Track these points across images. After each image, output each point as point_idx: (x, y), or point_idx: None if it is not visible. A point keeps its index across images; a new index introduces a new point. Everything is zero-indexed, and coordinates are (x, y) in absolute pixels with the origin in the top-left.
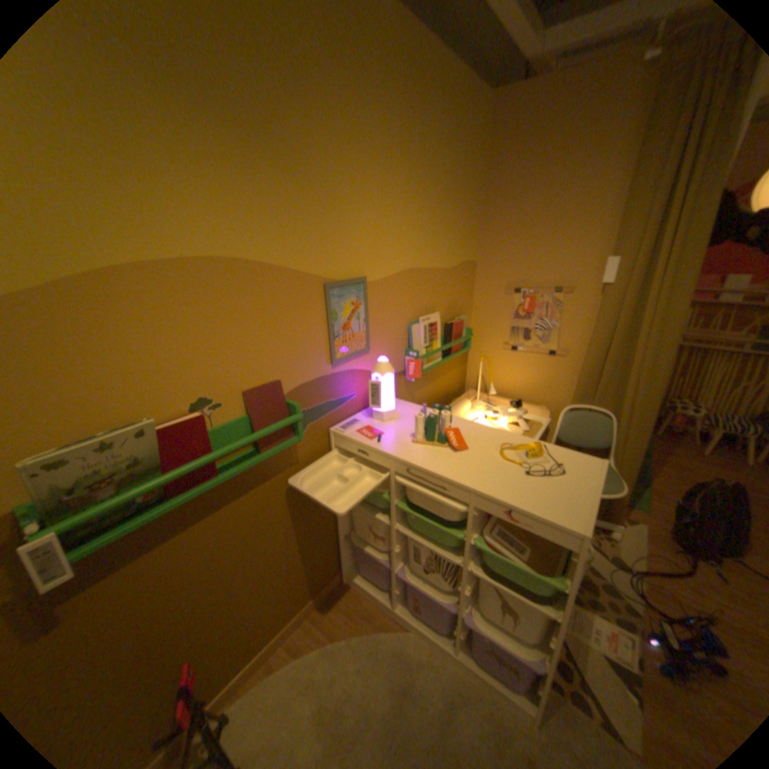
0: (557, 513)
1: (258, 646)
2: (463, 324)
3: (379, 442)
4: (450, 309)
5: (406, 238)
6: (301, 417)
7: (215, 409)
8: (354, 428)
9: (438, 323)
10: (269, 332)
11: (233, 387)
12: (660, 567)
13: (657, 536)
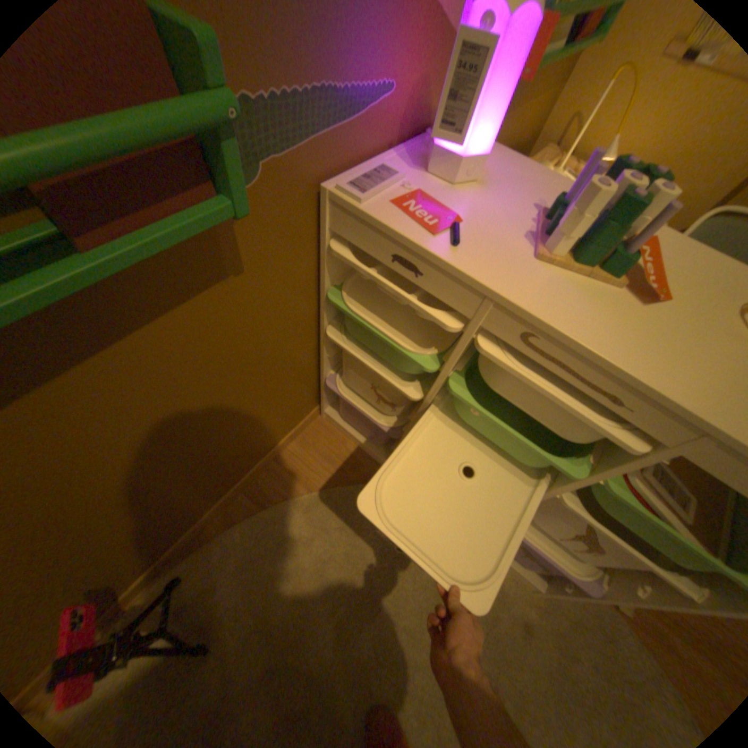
0: None
1: (209, 504)
2: None
3: (456, 244)
4: None
5: None
6: (230, 109)
7: None
8: (385, 193)
9: None
10: None
11: None
12: None
13: None
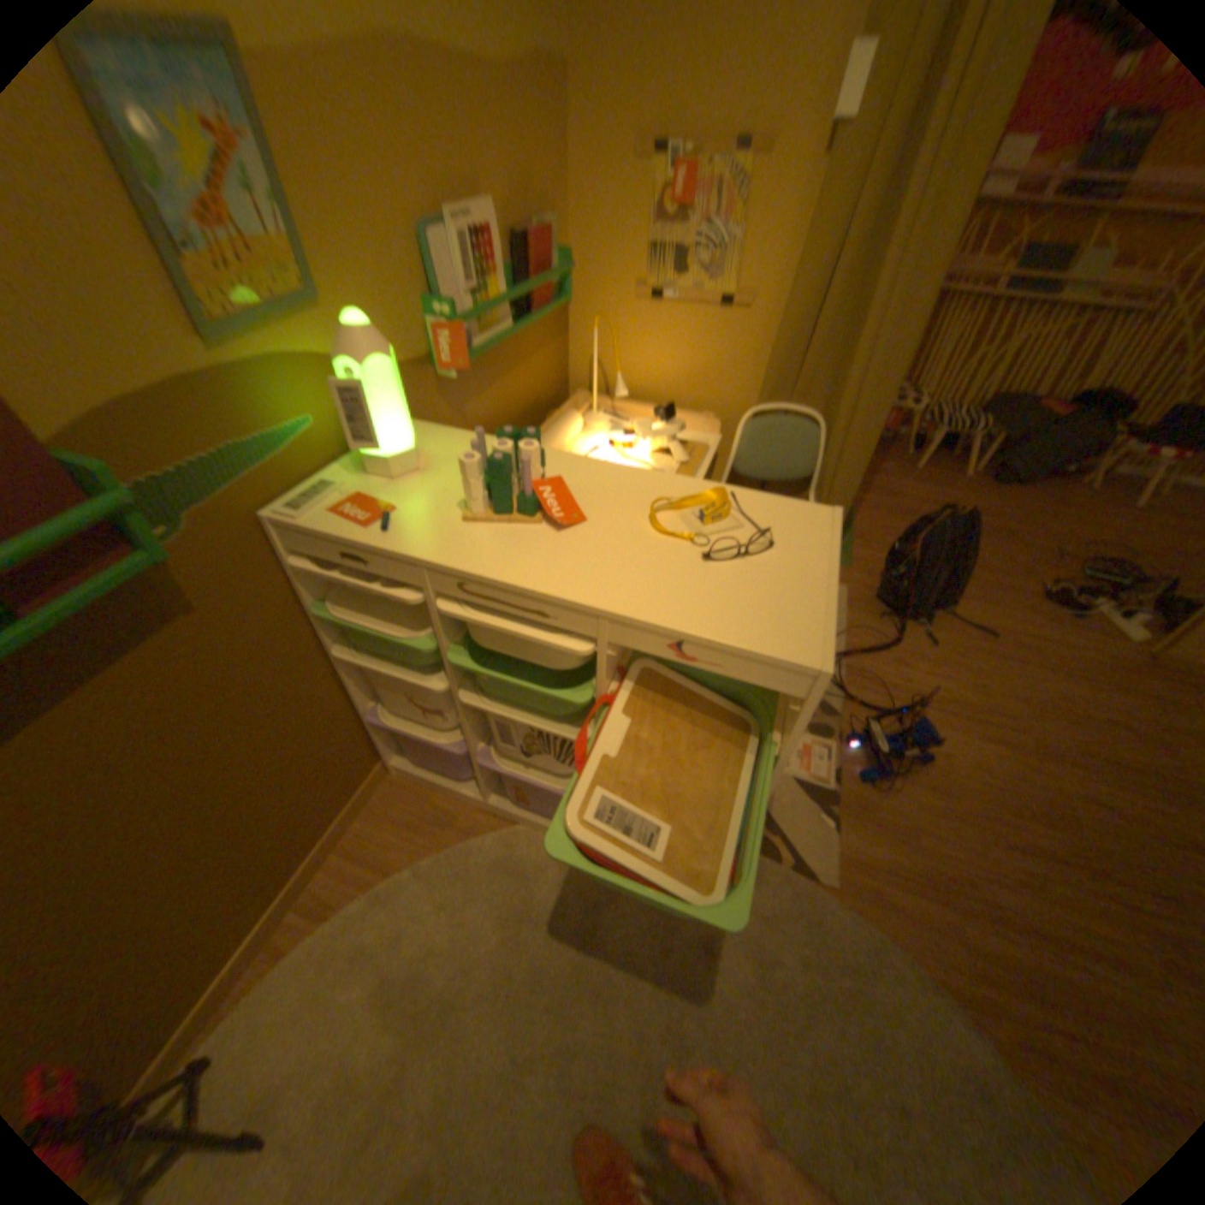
0: (769, 633)
1: (236, 931)
2: (551, 233)
3: (384, 529)
4: (517, 191)
5: None
6: (122, 499)
7: None
8: (320, 504)
9: (493, 225)
10: None
11: None
12: (860, 639)
13: (857, 597)
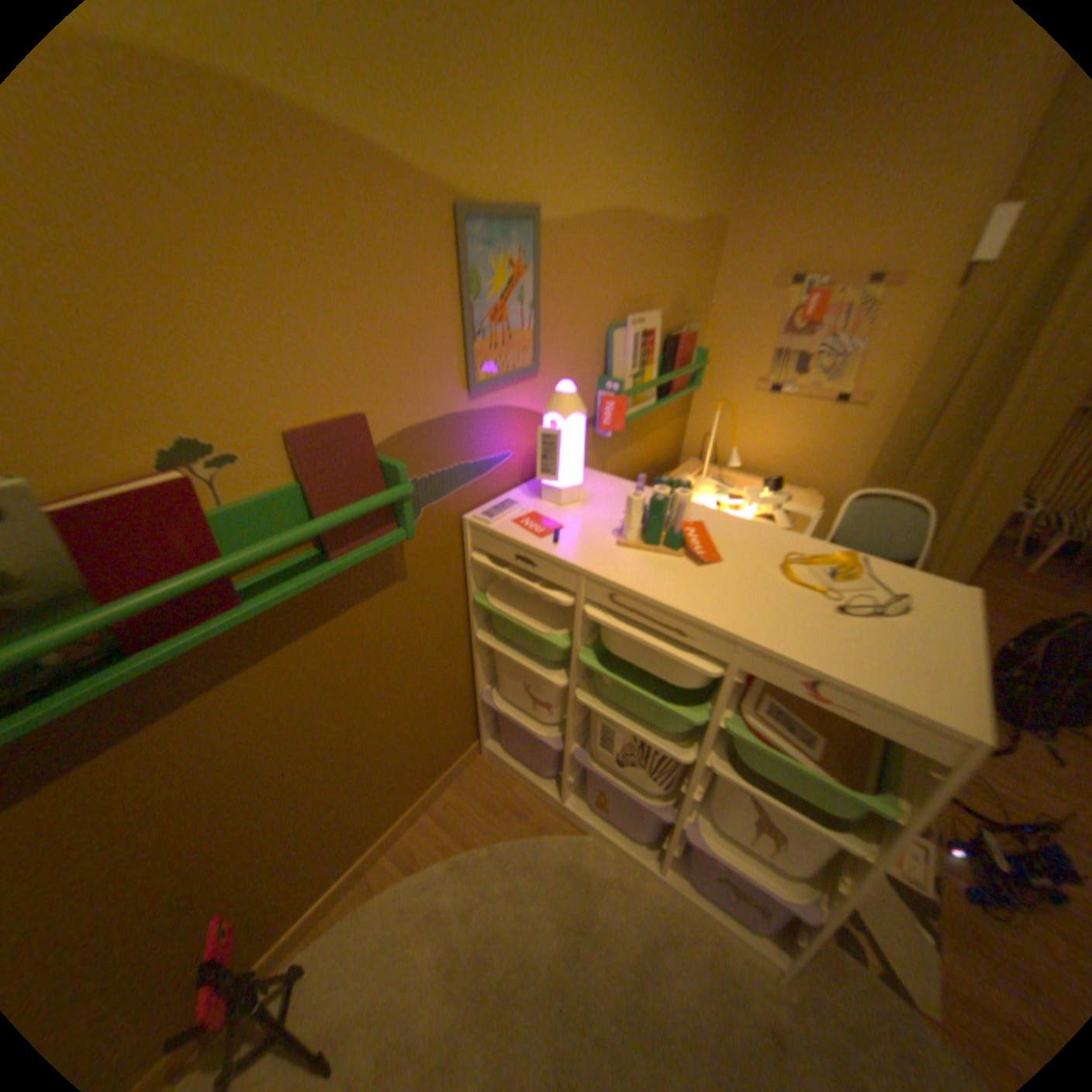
0: (916, 692)
1: (348, 858)
2: (697, 338)
3: (556, 542)
4: (677, 308)
5: (621, 132)
6: (409, 491)
7: (220, 465)
8: (508, 516)
9: (658, 331)
10: (333, 297)
11: (260, 419)
12: None
13: None
